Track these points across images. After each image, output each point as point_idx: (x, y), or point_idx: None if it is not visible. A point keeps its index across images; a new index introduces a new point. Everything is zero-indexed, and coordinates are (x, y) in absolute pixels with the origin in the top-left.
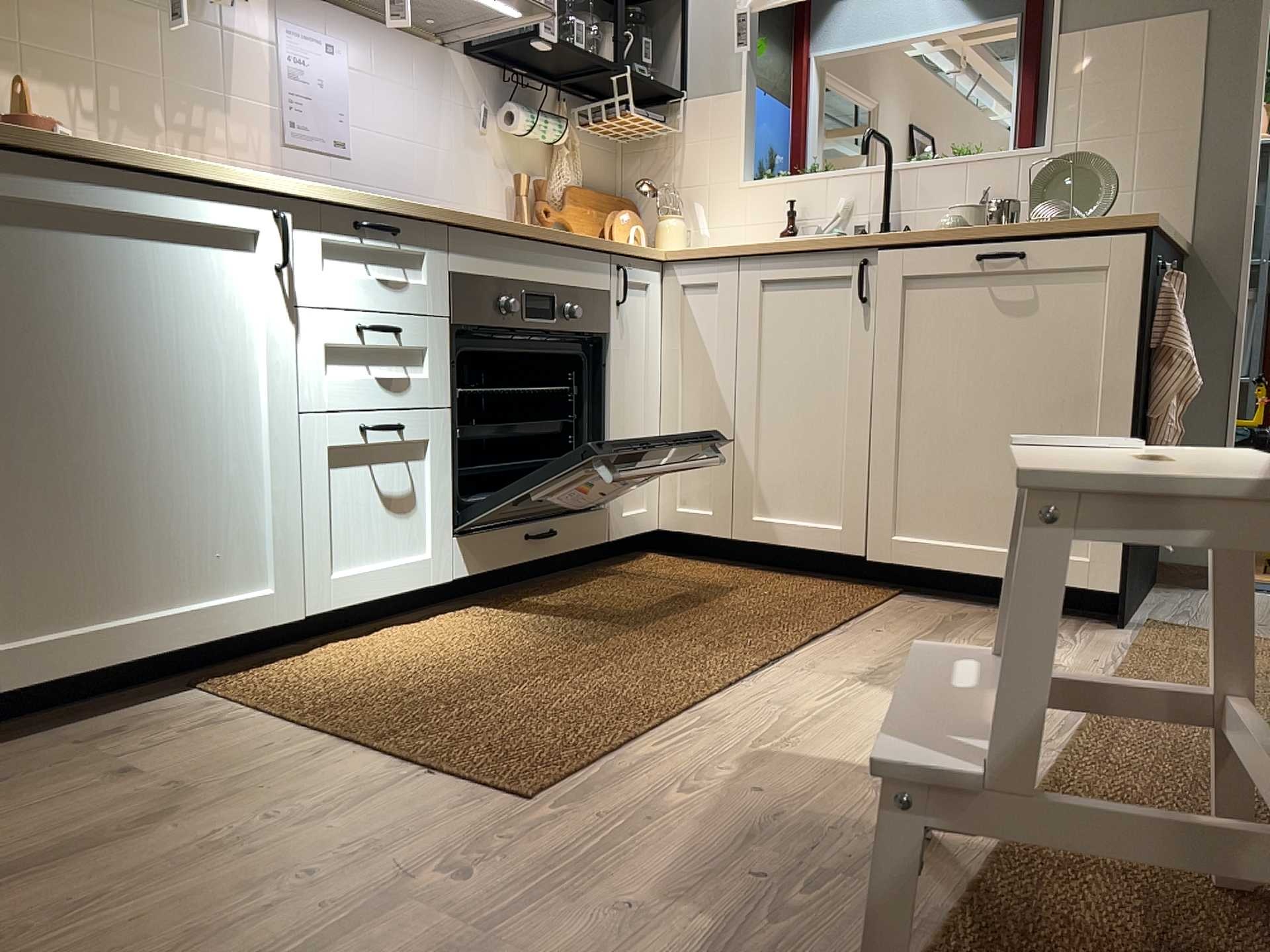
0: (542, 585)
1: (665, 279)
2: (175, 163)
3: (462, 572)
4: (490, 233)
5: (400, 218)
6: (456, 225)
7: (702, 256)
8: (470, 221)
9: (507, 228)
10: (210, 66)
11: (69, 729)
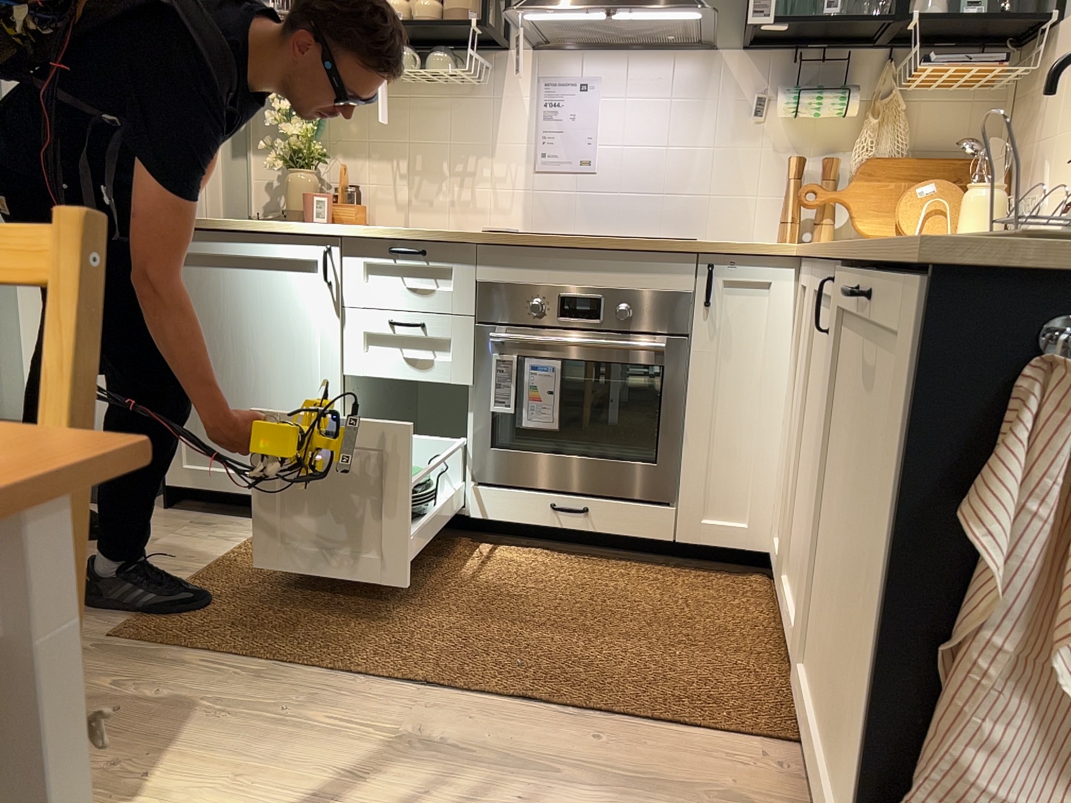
0: (592, 557)
1: (801, 280)
2: (271, 222)
3: (478, 517)
4: (520, 246)
5: (425, 242)
6: (480, 242)
7: (806, 257)
8: (493, 239)
9: (536, 241)
10: (477, 123)
11: (209, 516)
